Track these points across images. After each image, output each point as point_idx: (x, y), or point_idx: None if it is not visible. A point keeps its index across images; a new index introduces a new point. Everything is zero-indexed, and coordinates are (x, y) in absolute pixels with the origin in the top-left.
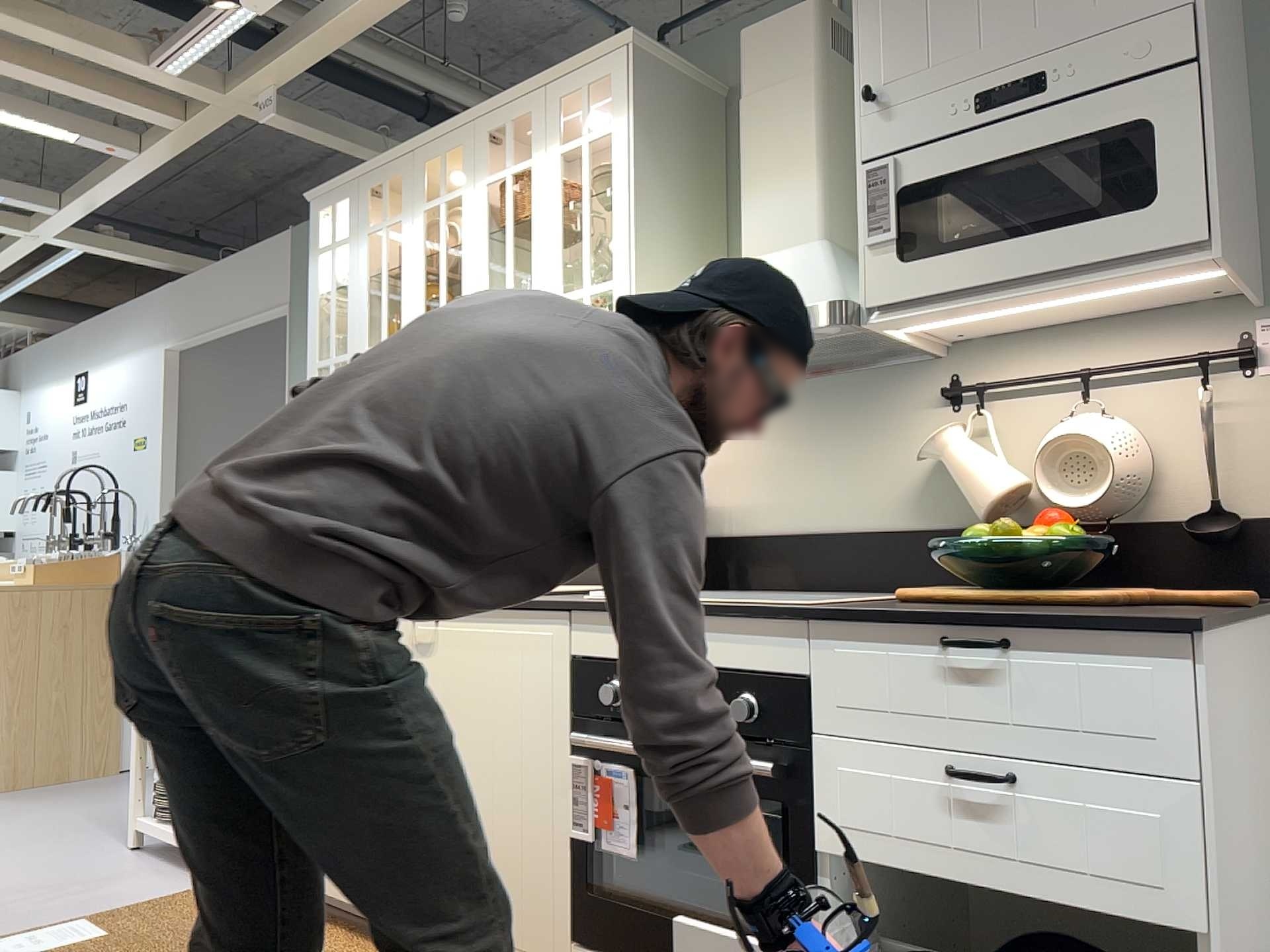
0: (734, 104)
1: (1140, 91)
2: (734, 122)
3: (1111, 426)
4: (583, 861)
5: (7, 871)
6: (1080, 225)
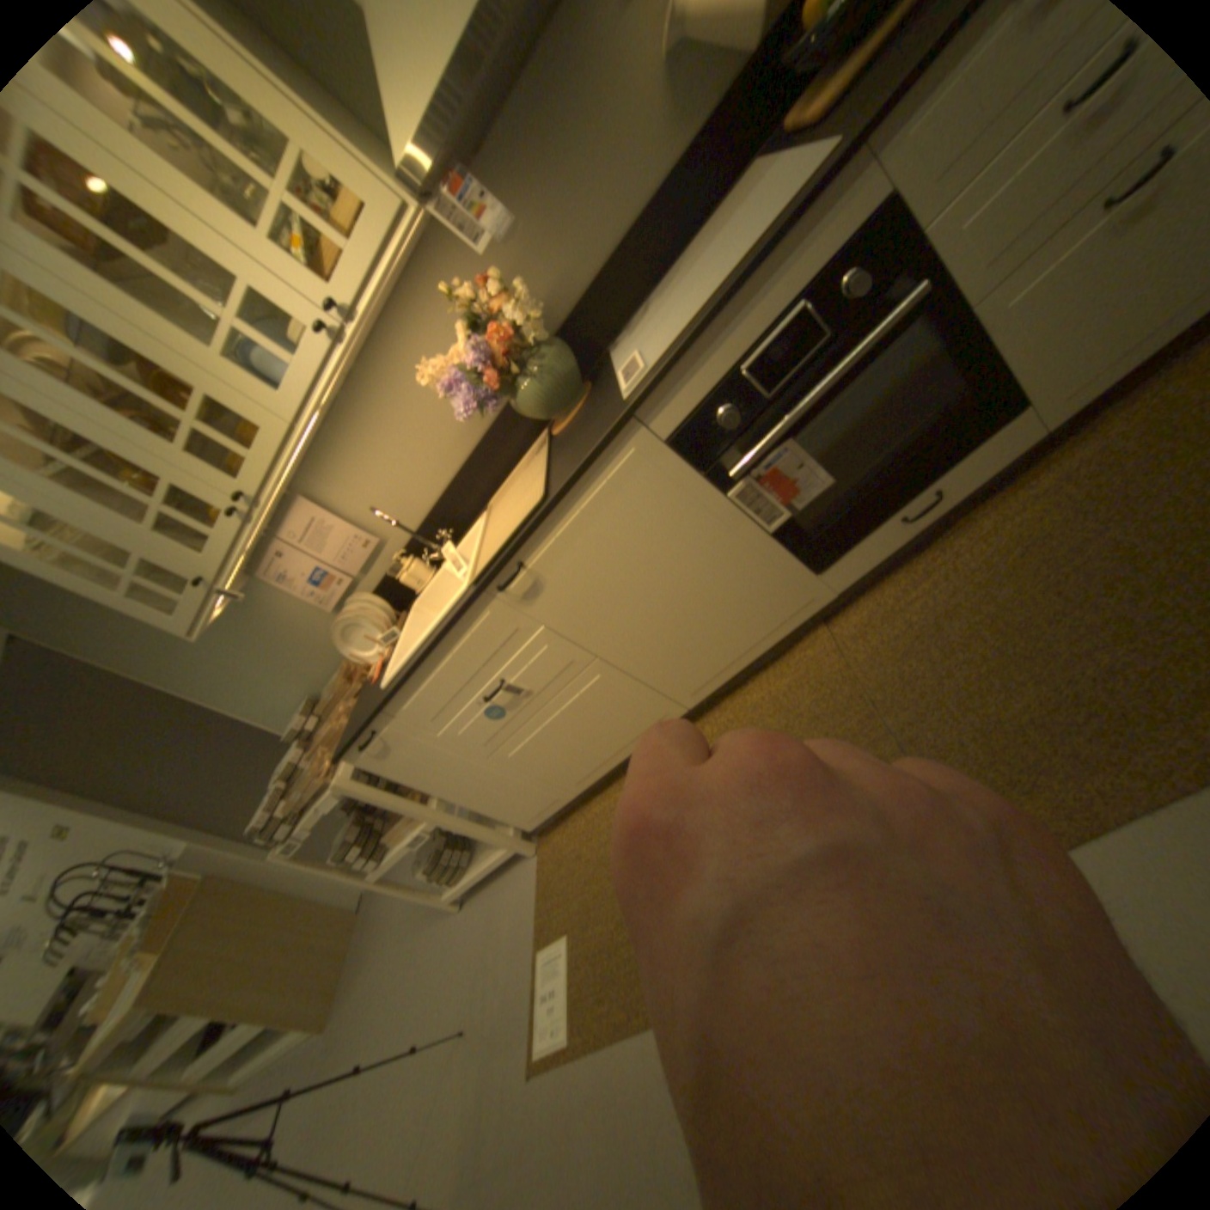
0: None
1: None
2: None
3: None
4: (790, 532)
5: (439, 1009)
6: None
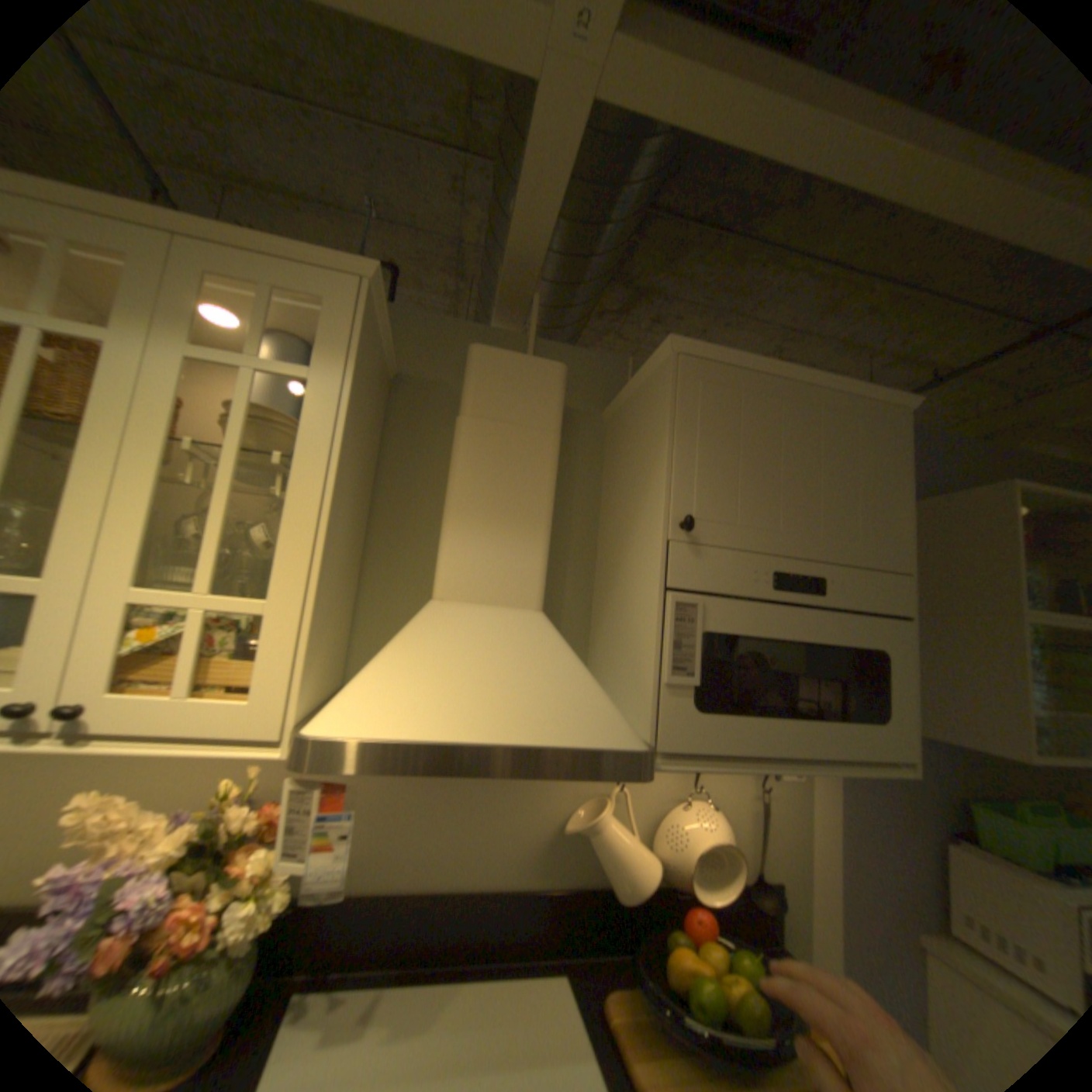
0: (403, 392)
1: (886, 629)
2: (400, 410)
3: (727, 826)
4: None
5: None
6: (844, 726)
